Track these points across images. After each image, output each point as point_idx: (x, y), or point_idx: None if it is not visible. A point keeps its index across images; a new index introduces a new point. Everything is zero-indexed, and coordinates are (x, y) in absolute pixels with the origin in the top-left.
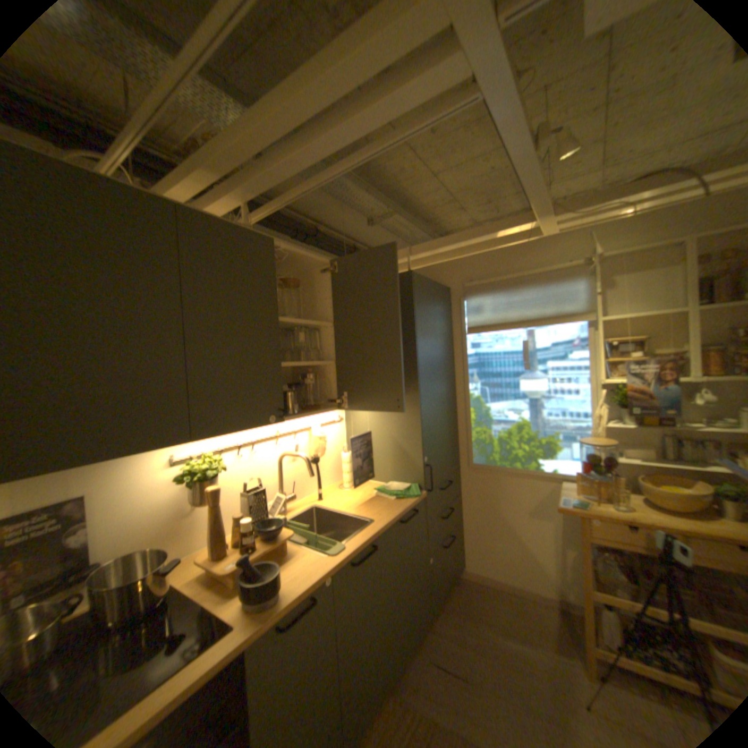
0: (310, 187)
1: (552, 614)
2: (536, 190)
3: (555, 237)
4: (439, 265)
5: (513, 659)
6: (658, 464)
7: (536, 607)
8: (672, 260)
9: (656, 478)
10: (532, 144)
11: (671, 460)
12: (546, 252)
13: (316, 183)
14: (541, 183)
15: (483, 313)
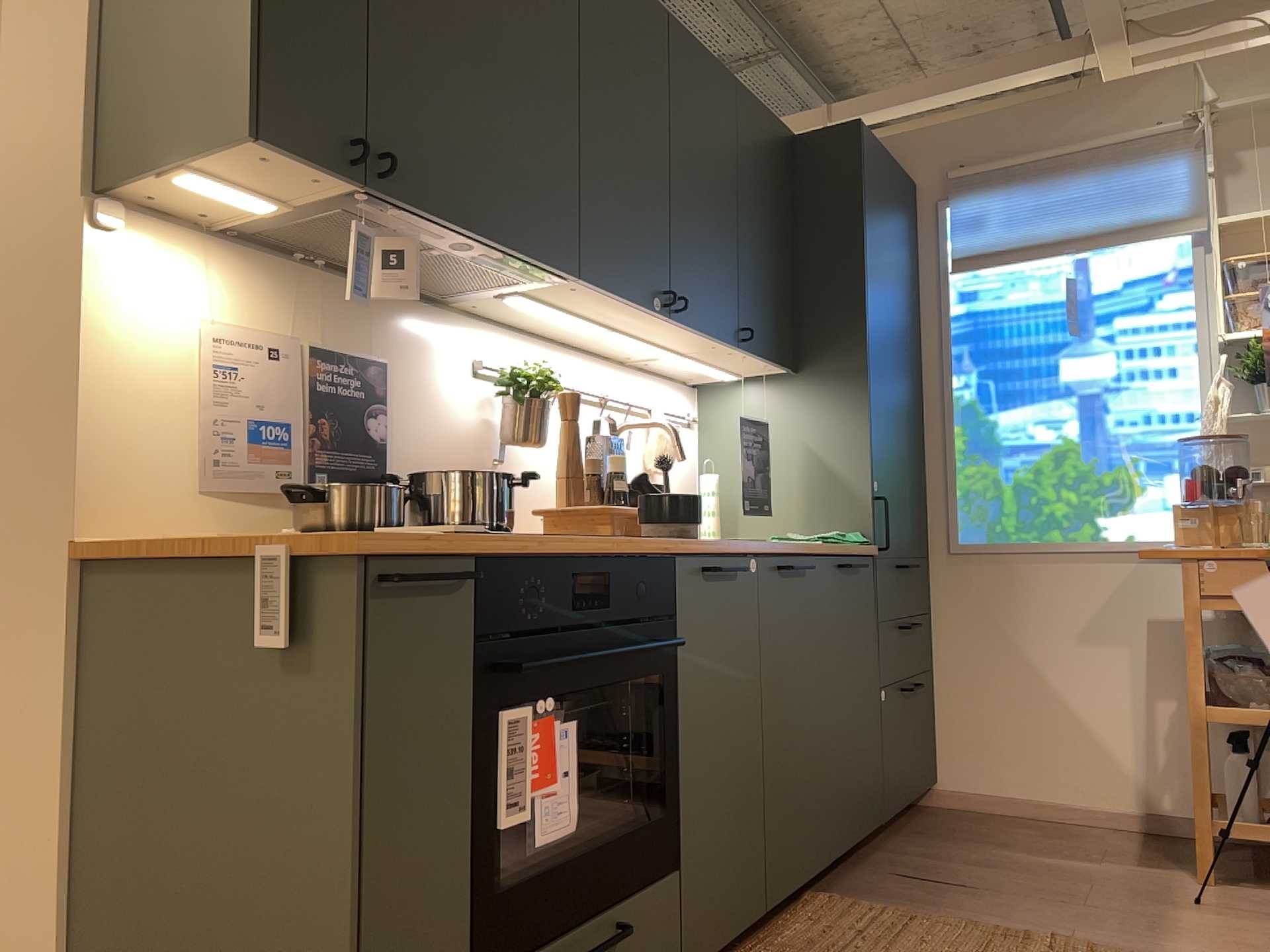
0: None
1: (1128, 835)
2: None
3: (1125, 84)
4: (892, 140)
5: (1053, 870)
6: None
7: (1095, 829)
8: None
9: None
10: None
11: None
12: (1110, 111)
13: None
14: None
15: (985, 230)
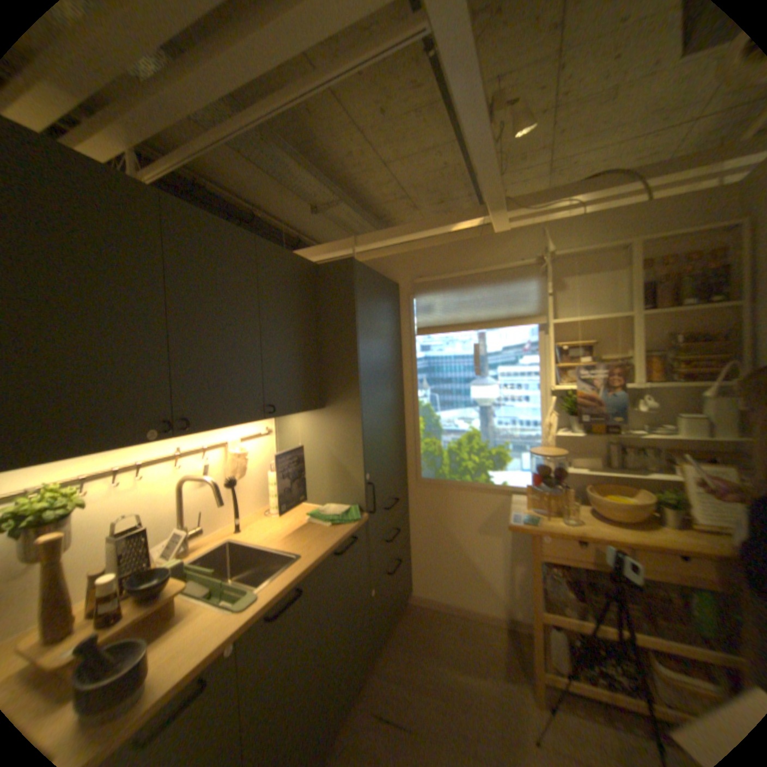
0: (221, 135)
1: (500, 635)
2: (490, 176)
3: (507, 233)
4: (387, 258)
5: (460, 695)
6: (602, 473)
7: (485, 628)
8: (619, 264)
9: (602, 487)
10: (487, 112)
11: (615, 468)
12: (498, 249)
13: (228, 130)
14: (495, 167)
15: (433, 313)
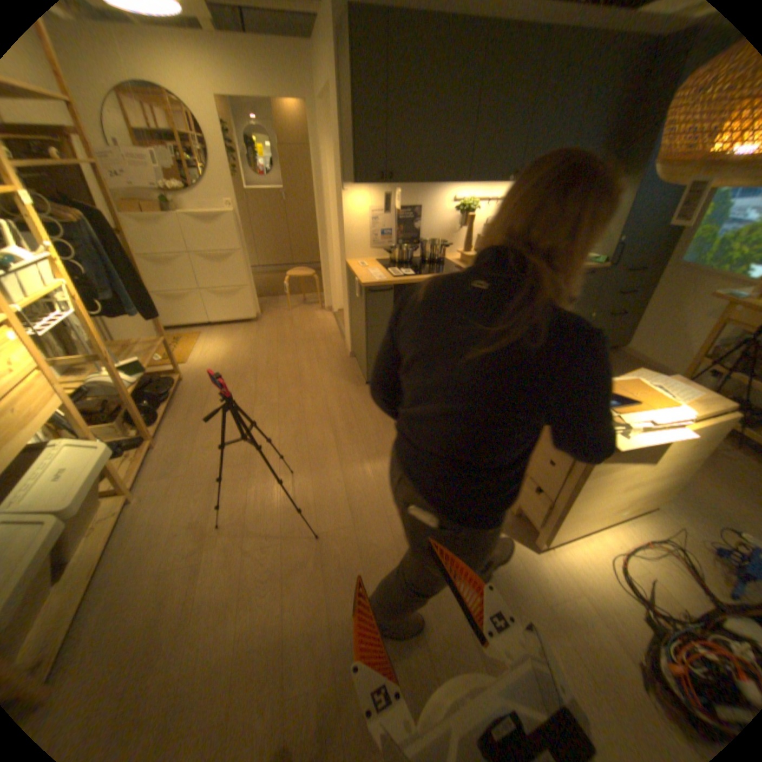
0: None
1: None
2: None
3: None
4: None
5: None
6: None
7: None
8: None
9: None
10: None
11: None
12: None
13: None
14: None
15: None
